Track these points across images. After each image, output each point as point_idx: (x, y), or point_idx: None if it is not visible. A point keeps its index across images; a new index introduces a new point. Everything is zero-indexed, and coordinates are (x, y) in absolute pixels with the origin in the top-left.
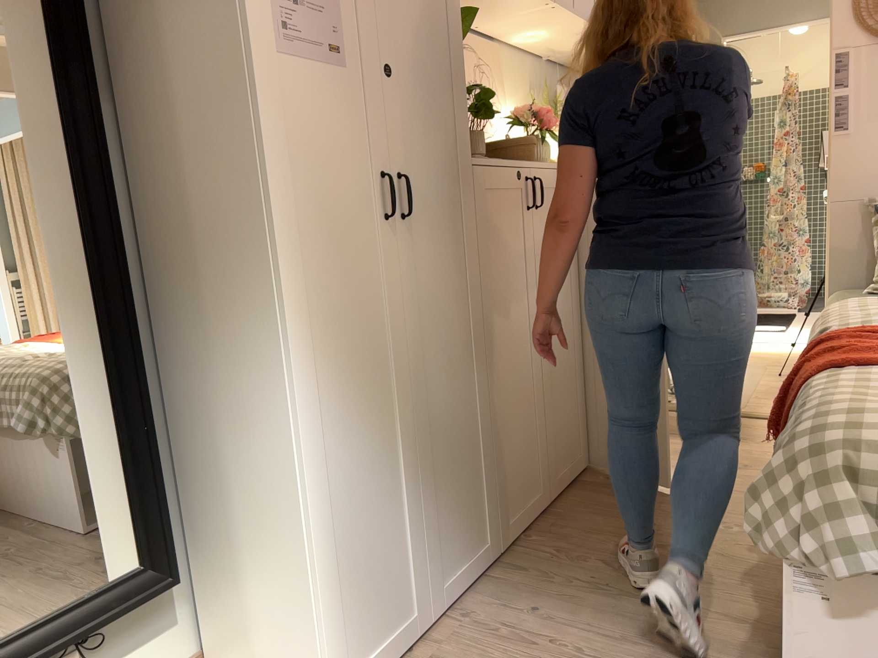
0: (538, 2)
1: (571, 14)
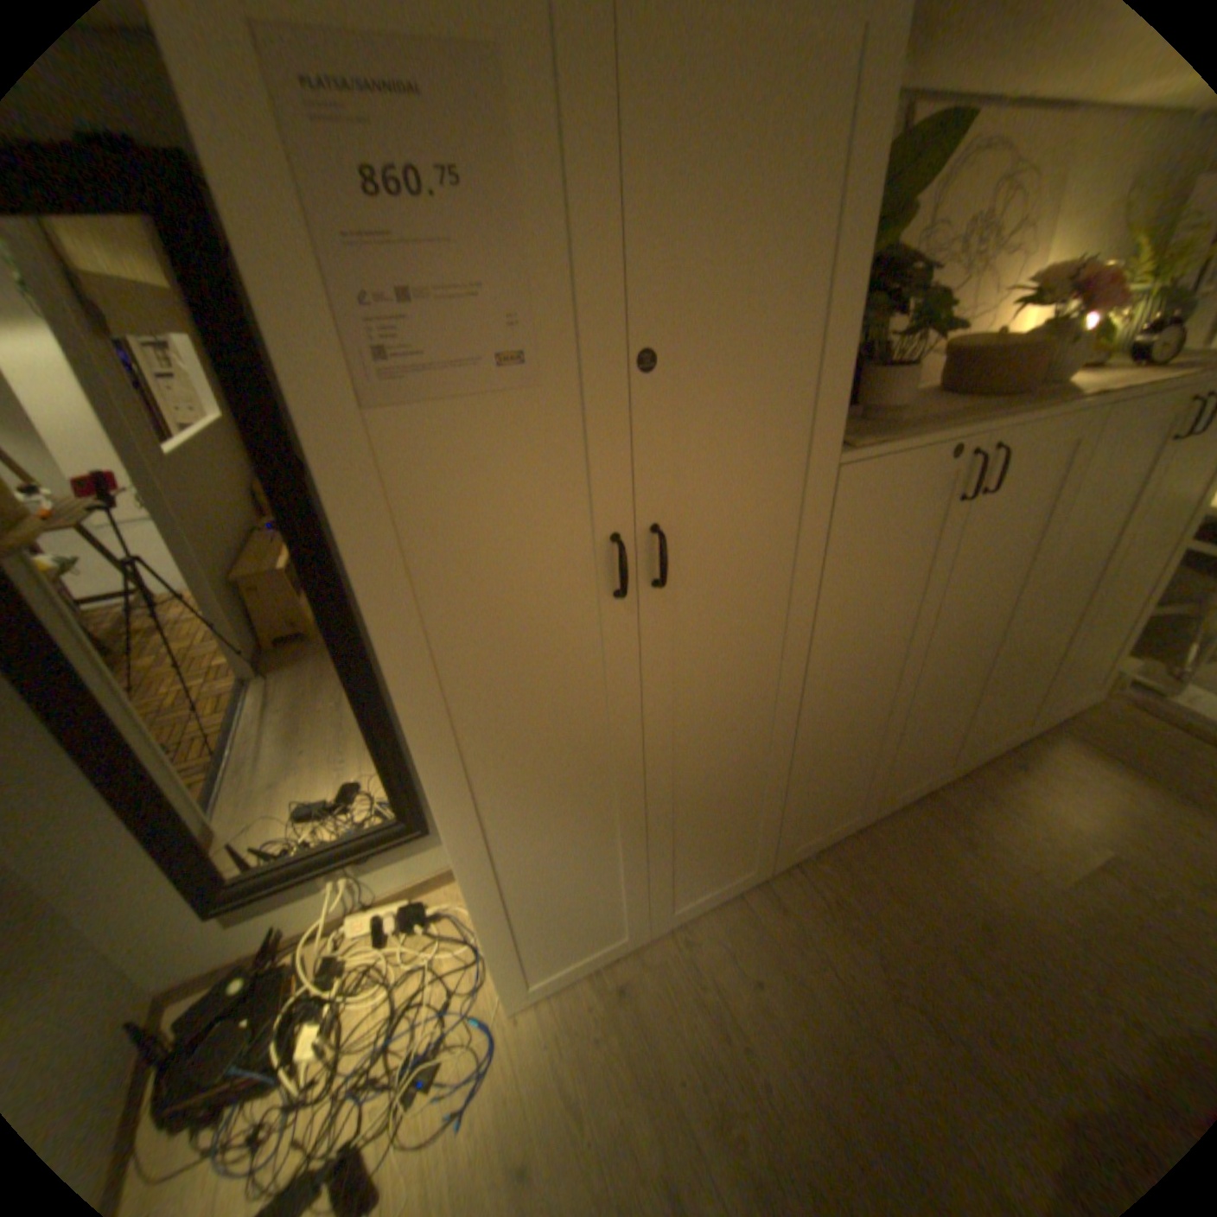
0: None
1: None
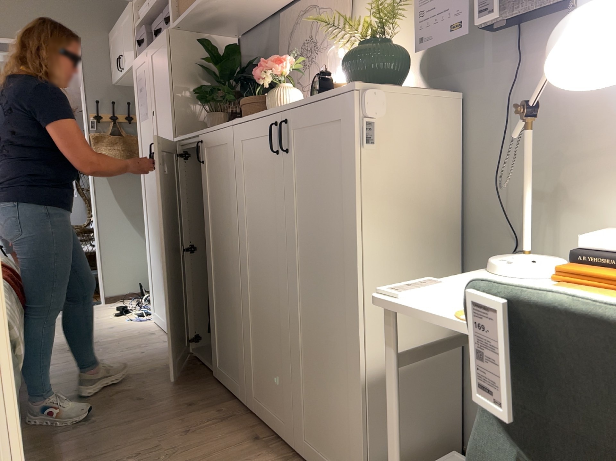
0: None
1: None
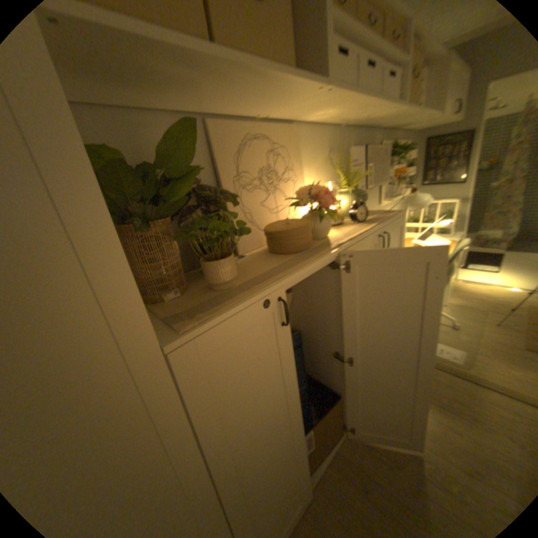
0: (311, 85)
1: (353, 90)
